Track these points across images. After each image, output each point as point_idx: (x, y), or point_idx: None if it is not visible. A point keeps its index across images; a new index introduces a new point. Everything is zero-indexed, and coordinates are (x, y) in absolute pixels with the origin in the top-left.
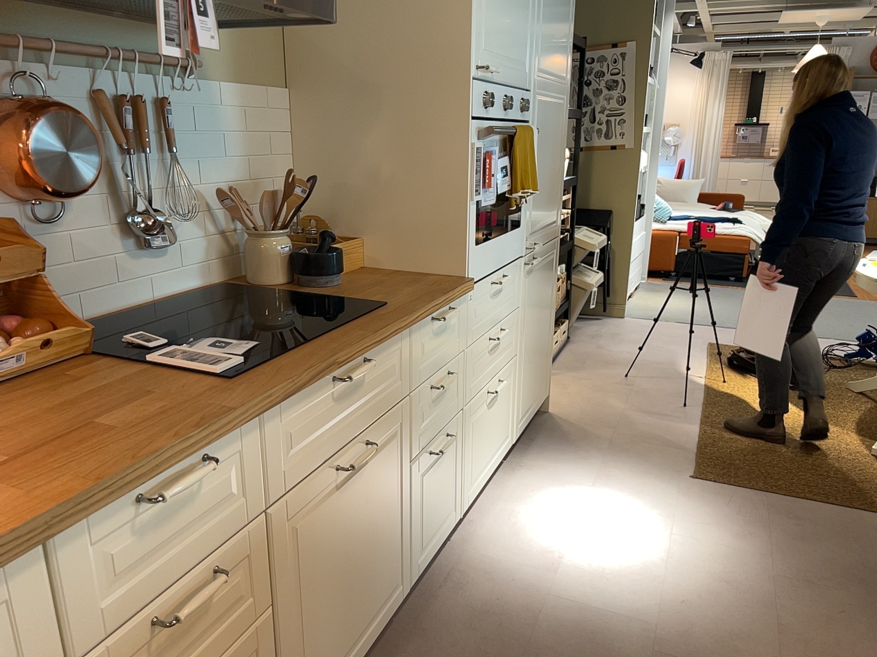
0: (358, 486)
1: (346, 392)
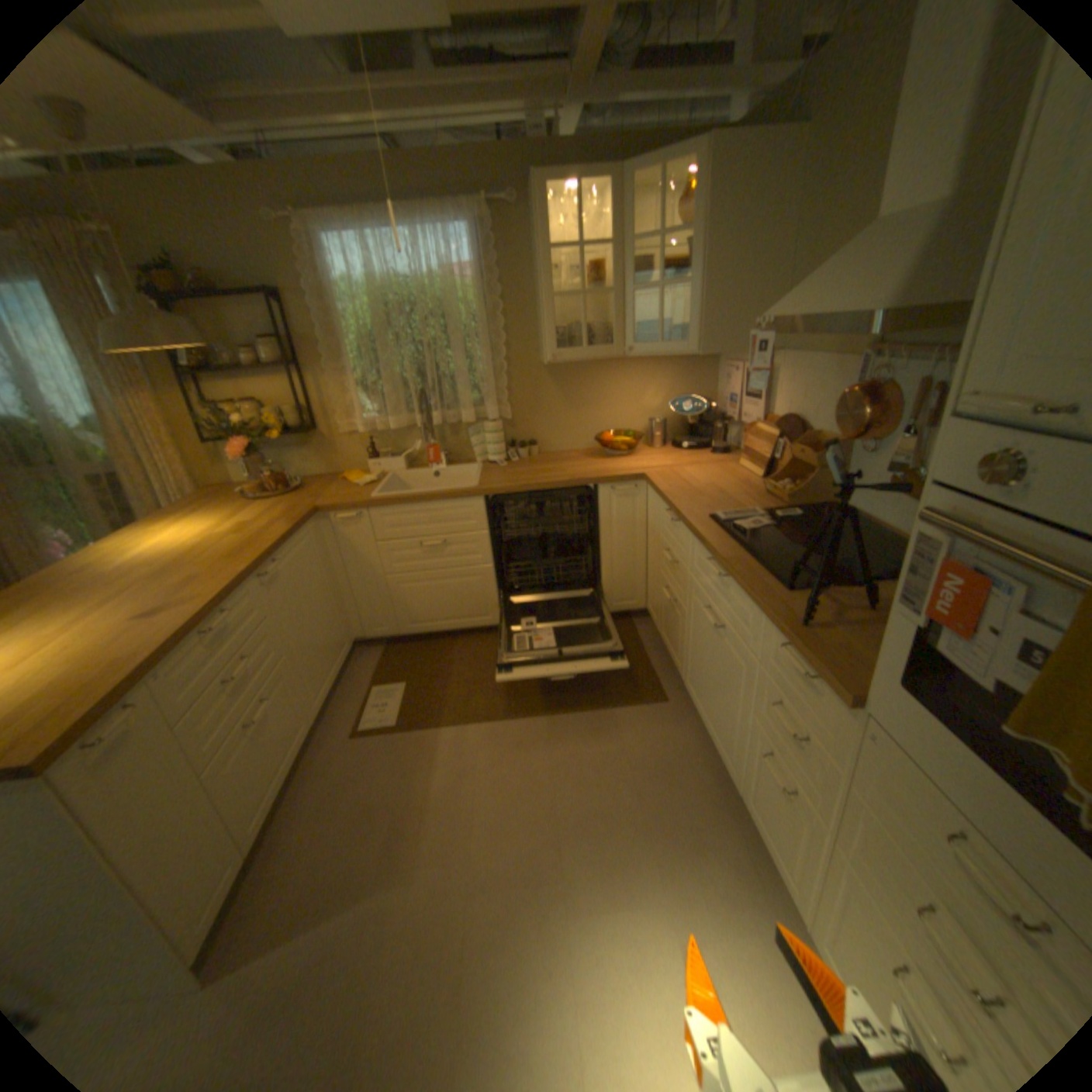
0: (719, 643)
1: (720, 579)
